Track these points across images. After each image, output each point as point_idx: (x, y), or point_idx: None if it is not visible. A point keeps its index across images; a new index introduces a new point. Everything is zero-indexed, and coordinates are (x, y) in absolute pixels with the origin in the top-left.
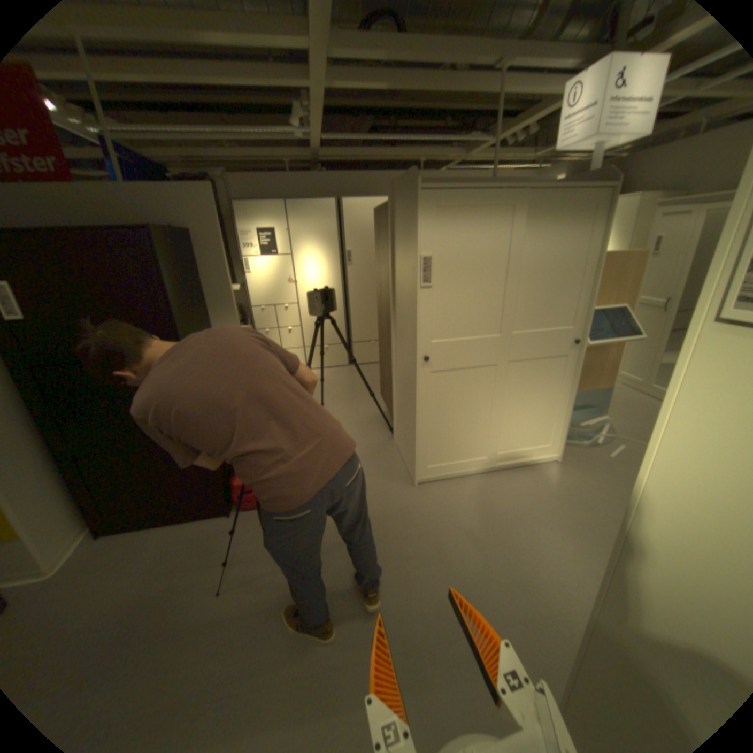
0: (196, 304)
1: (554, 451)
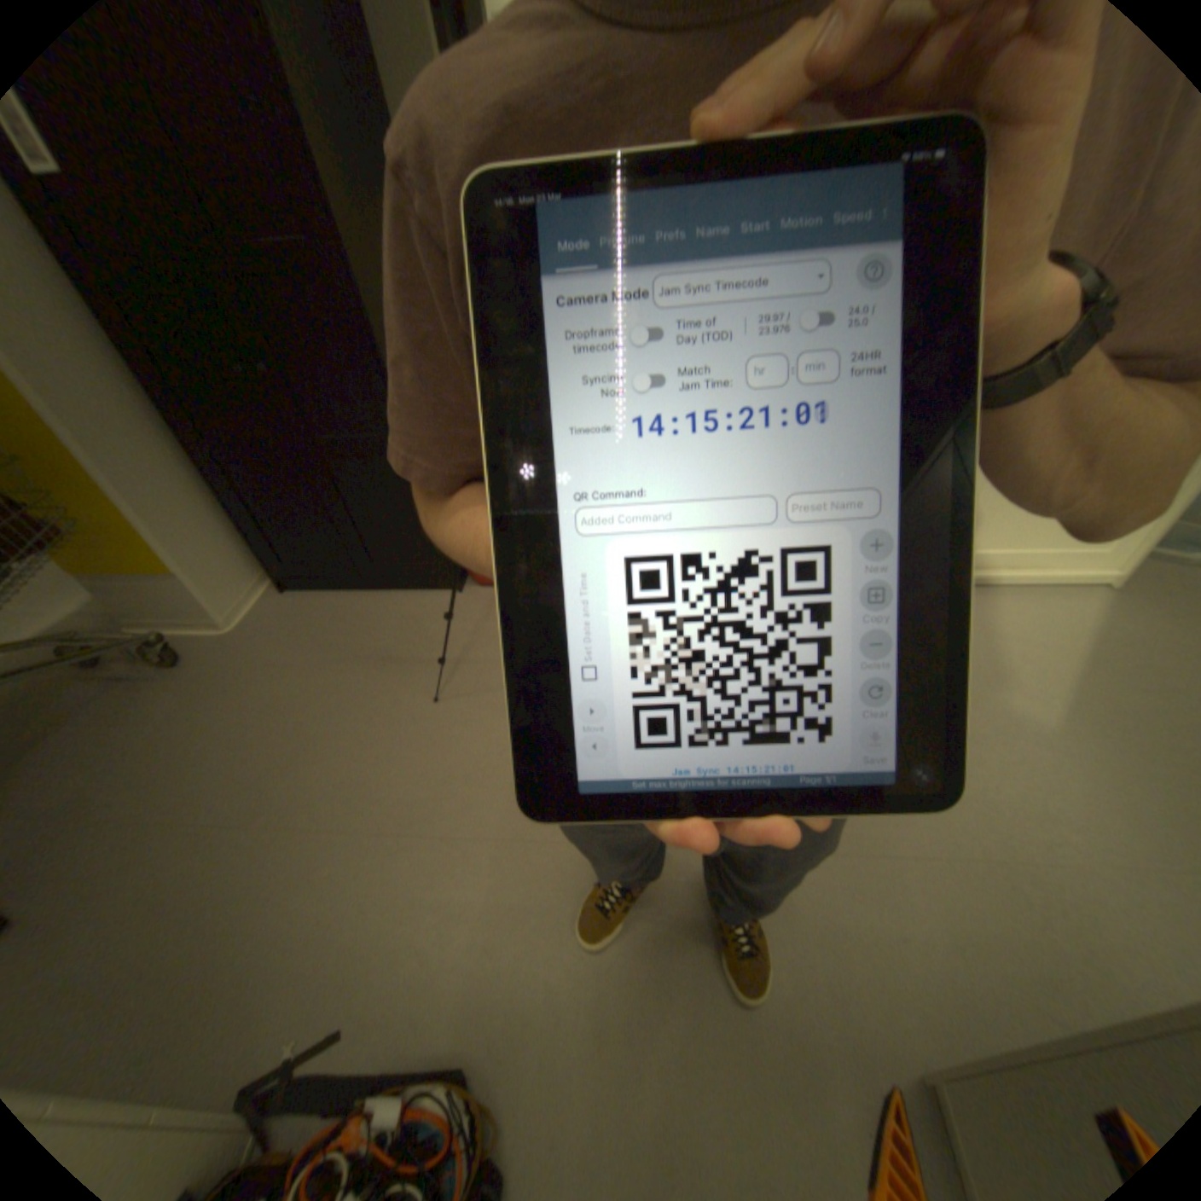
0: (375, 158)
1: (1115, 563)
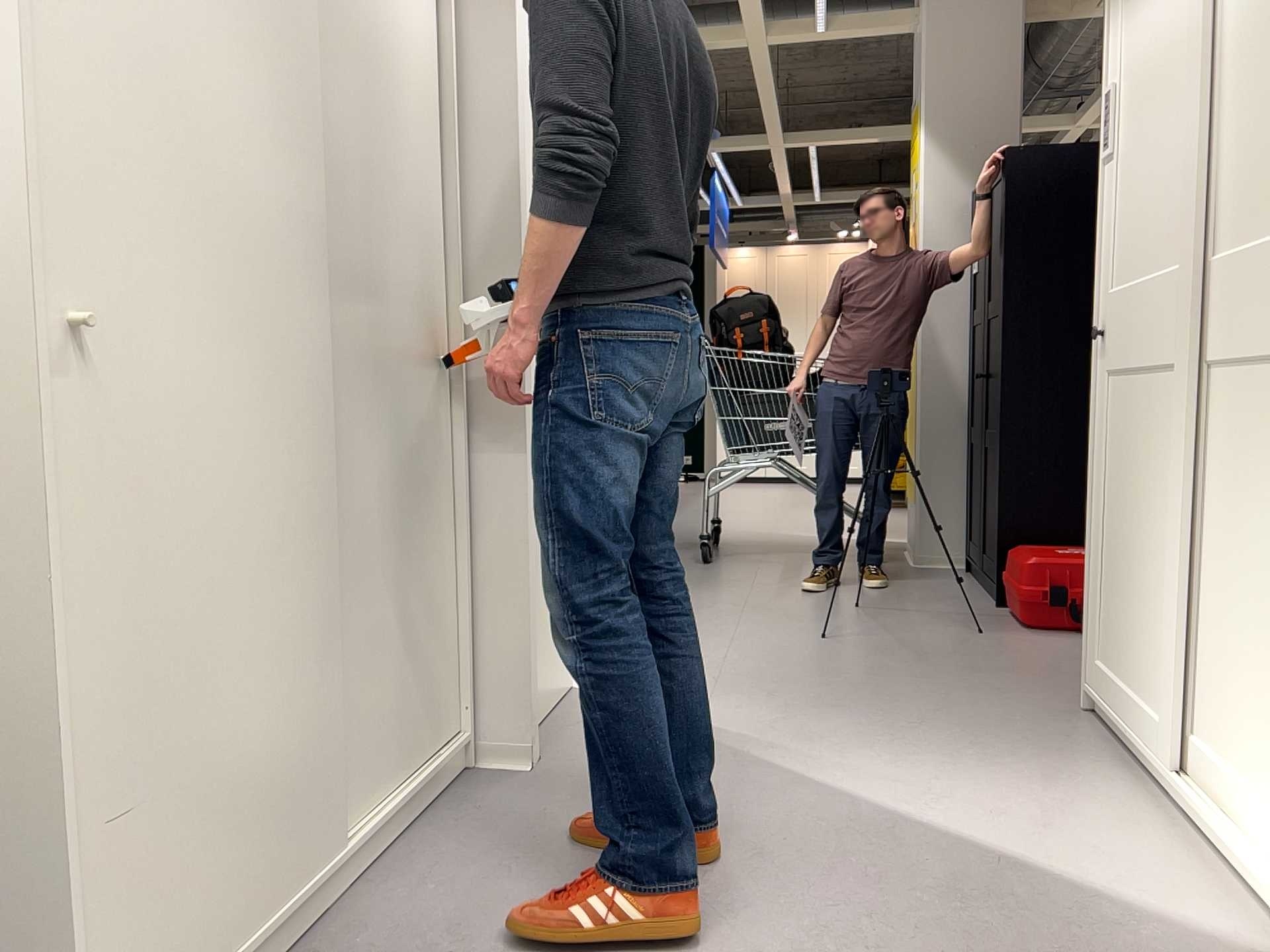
0: None
1: None
